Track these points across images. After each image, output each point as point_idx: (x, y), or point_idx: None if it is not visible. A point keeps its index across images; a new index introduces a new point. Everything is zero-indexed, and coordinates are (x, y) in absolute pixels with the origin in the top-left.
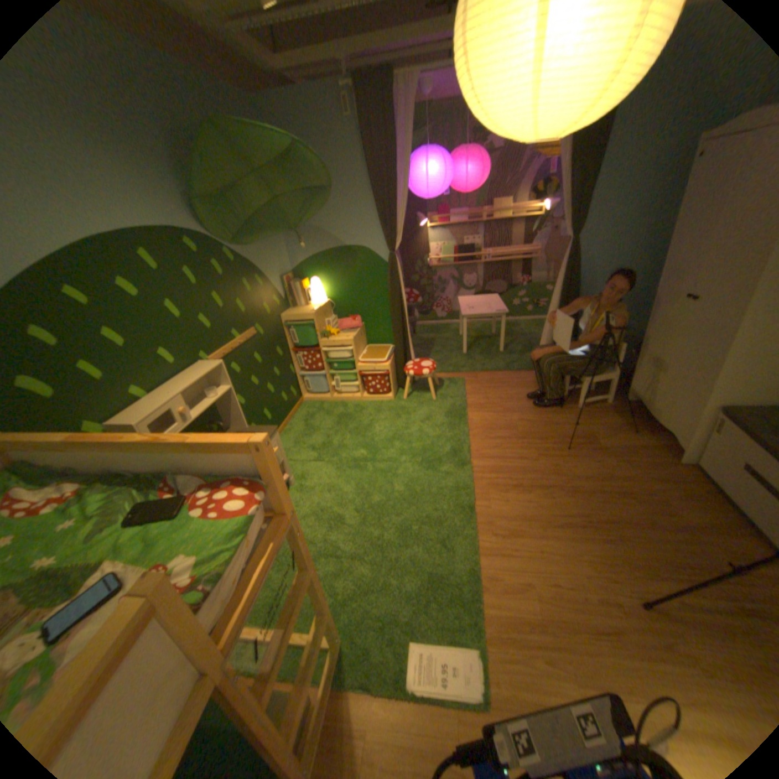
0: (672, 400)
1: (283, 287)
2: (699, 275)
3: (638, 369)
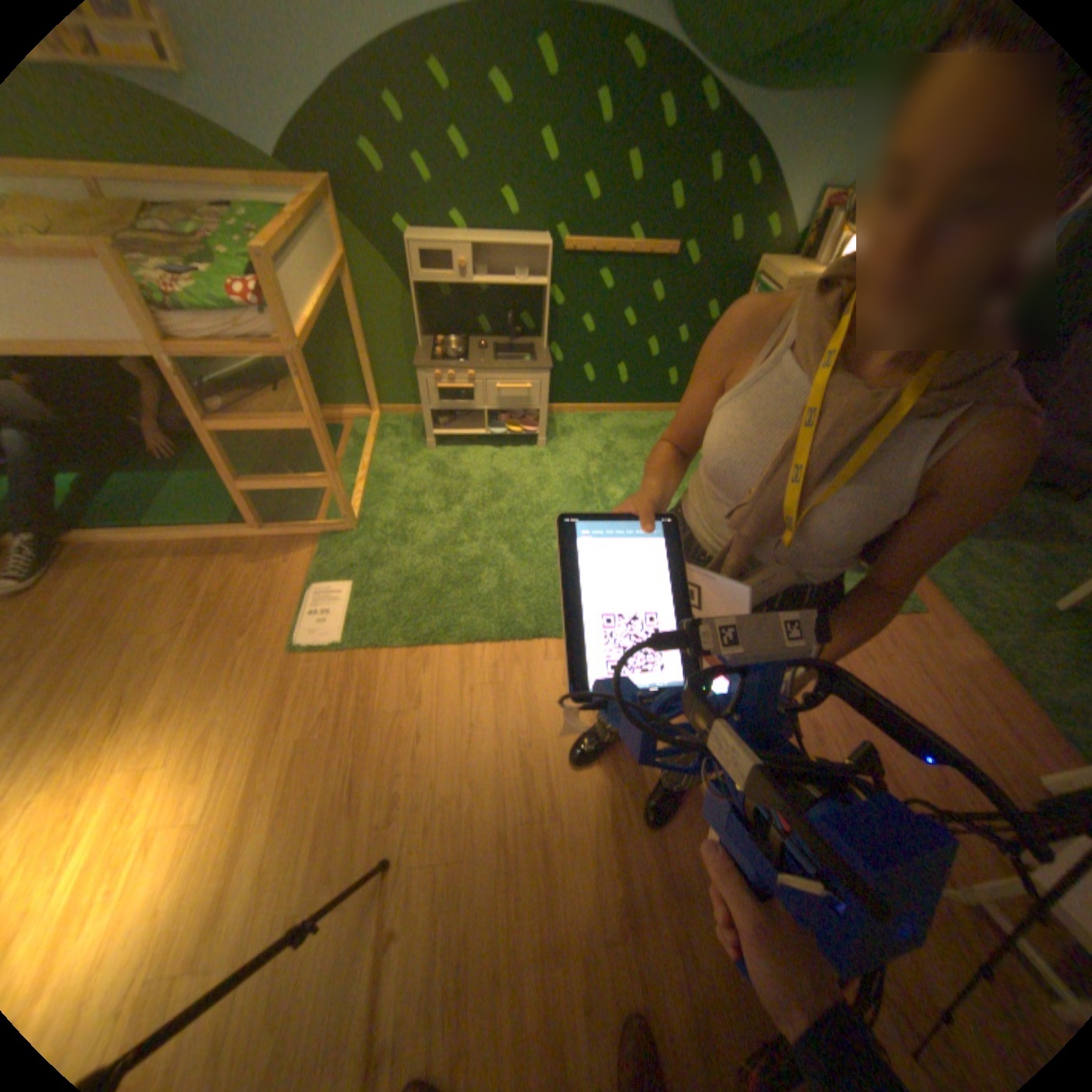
0: None
1: (816, 213)
2: None
3: None
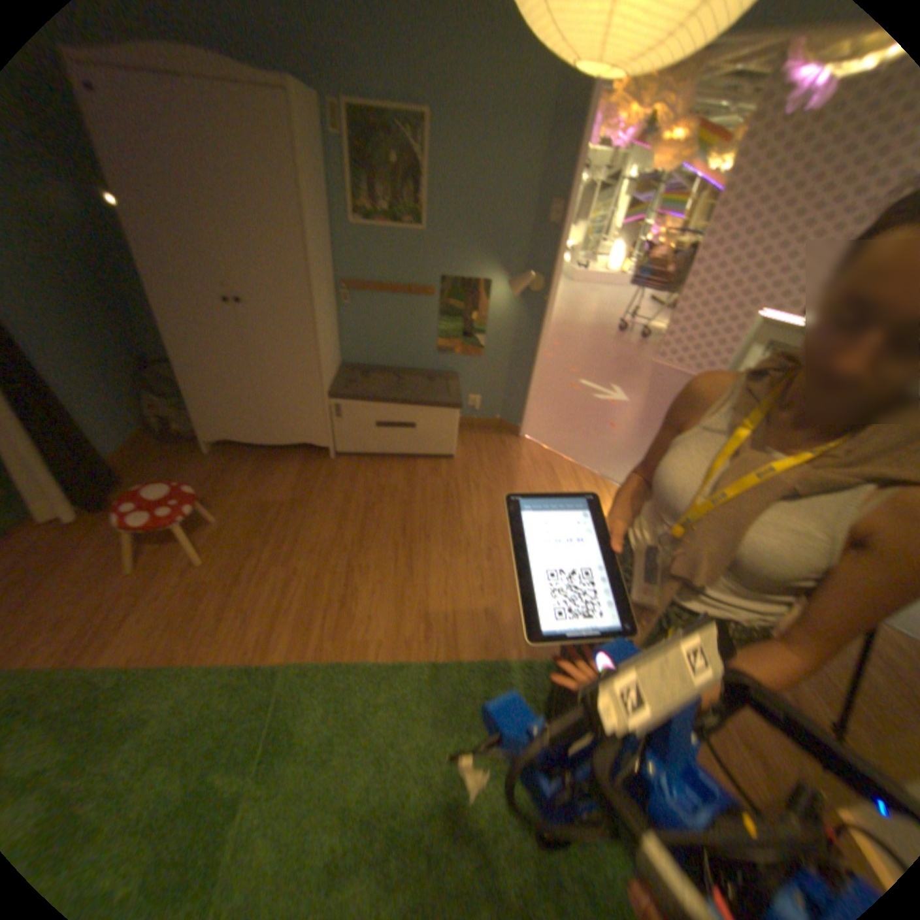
0: (269, 415)
1: None
2: (222, 268)
3: (173, 413)
